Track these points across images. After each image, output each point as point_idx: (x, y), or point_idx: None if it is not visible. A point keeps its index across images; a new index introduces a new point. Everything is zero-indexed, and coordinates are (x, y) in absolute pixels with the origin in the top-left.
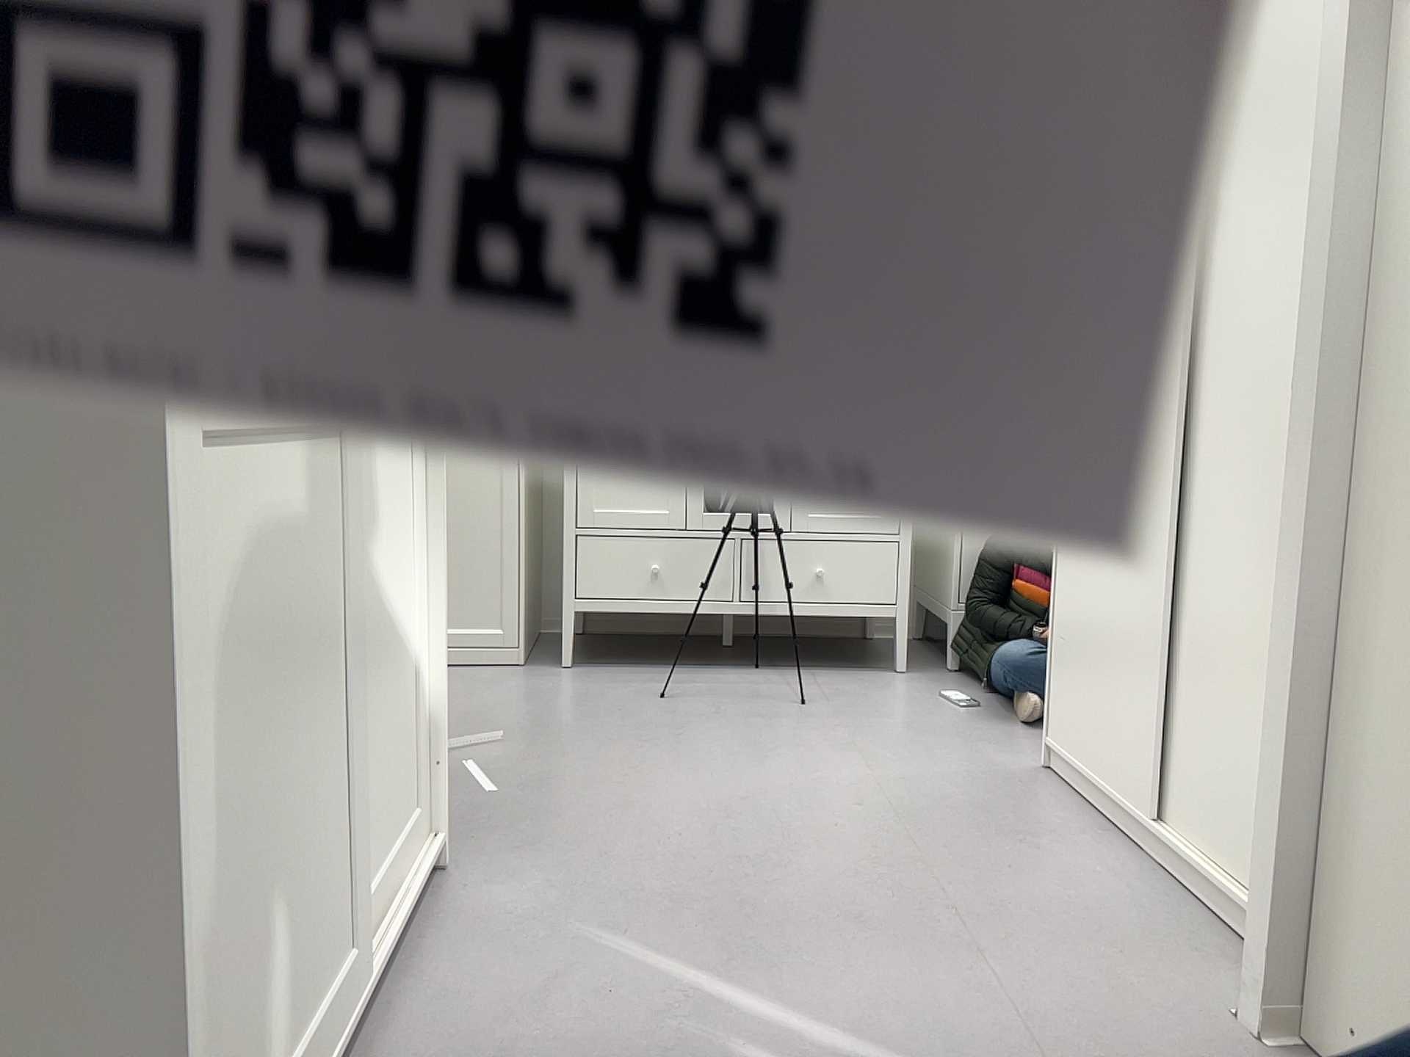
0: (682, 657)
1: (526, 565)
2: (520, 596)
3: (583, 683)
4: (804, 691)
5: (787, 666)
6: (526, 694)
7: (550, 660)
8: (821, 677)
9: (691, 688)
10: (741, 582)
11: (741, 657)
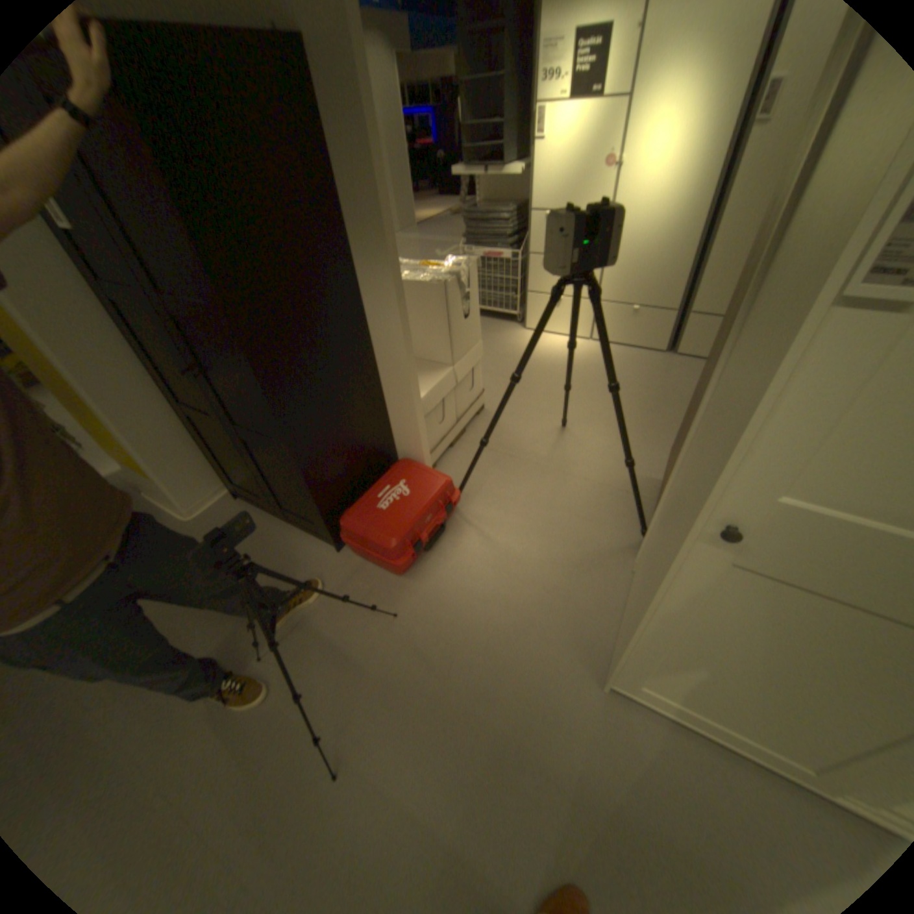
0: None
1: None
2: None
3: None
4: None
5: None
6: None
7: None
8: None
9: None
10: None
11: None
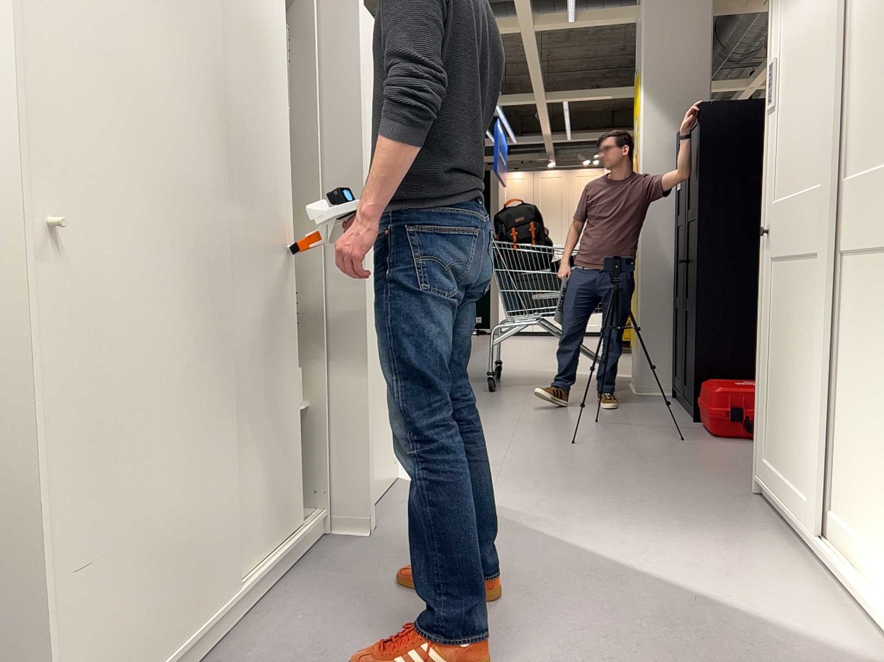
0: None
1: None
2: None
3: None
4: None
5: None
6: None
7: None
8: None
9: None
10: None
11: None
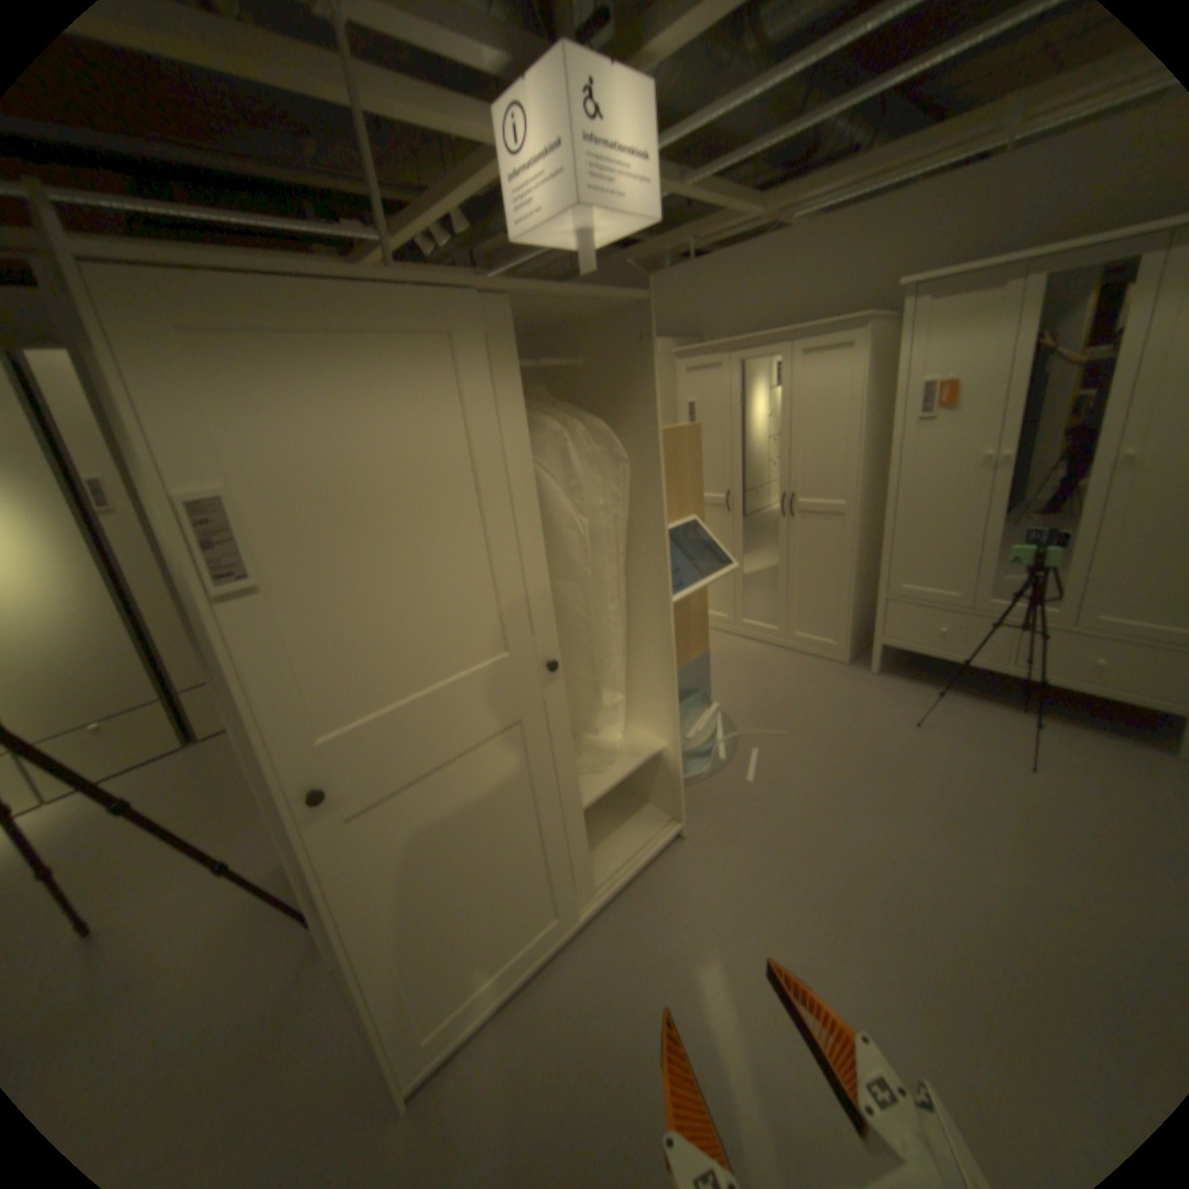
0: (968, 682)
1: (856, 607)
2: (847, 627)
3: (874, 693)
4: (1049, 753)
5: (1057, 717)
6: (830, 694)
7: (868, 662)
8: (1080, 740)
9: (948, 721)
10: (1019, 651)
11: (1020, 694)
